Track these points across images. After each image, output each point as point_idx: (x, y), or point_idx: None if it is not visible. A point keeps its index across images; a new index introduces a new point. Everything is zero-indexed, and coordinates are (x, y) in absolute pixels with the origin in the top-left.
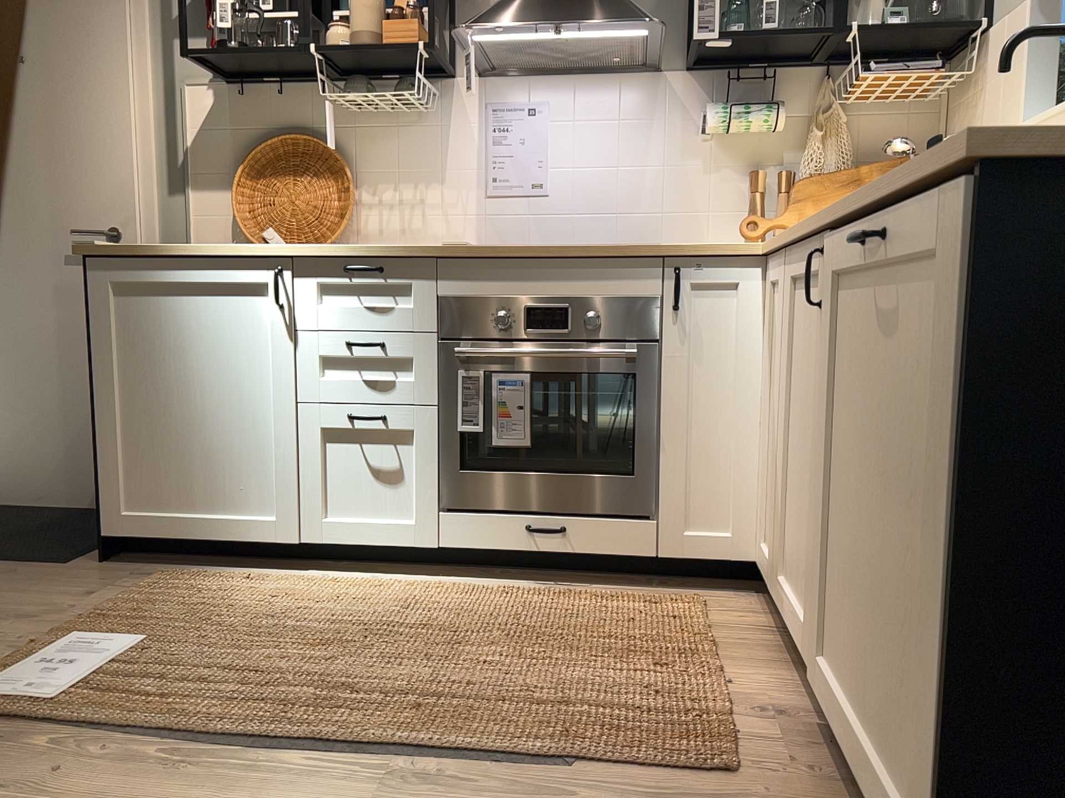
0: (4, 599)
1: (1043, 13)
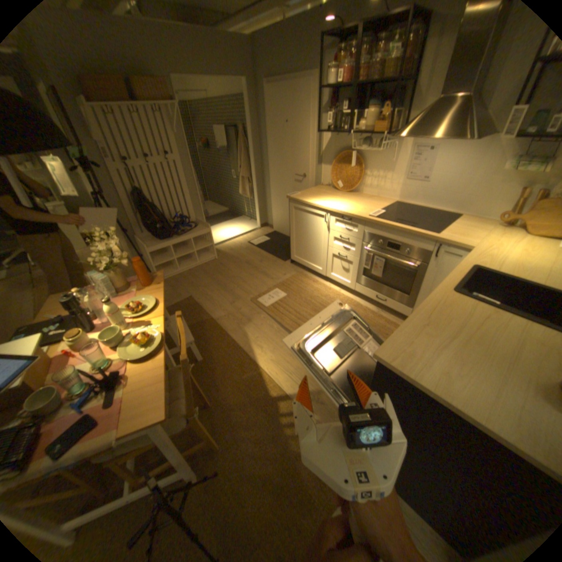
0: (271, 271)
1: None
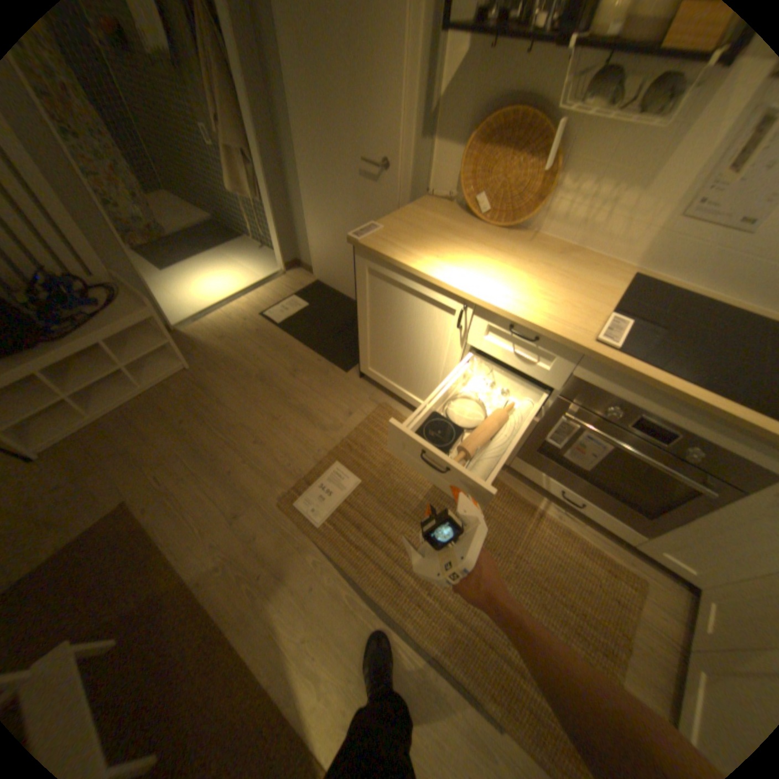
0: (319, 402)
1: None
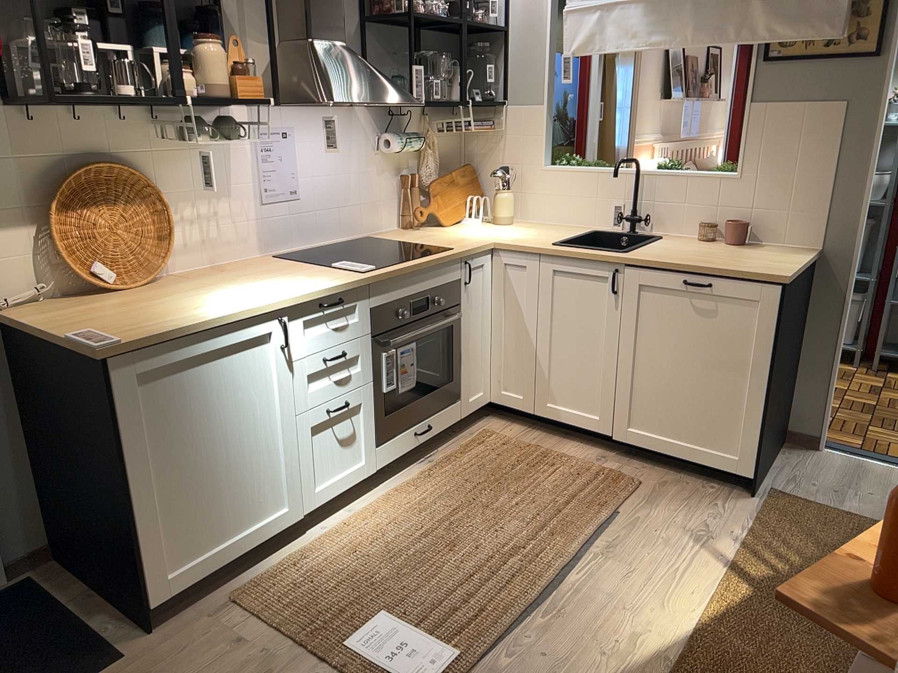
0: None
1: (550, 113)
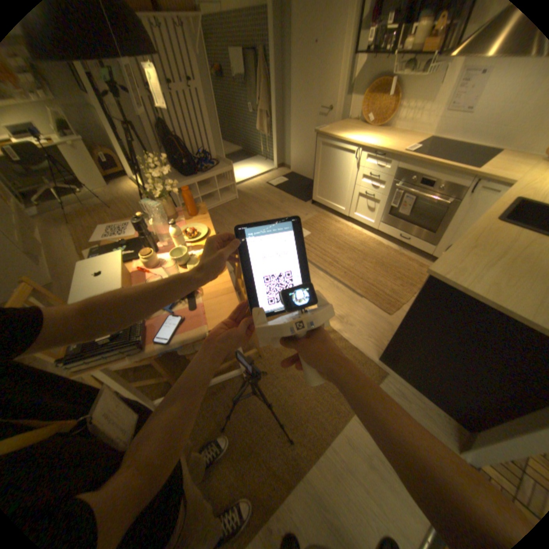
0: (293, 211)
1: None
